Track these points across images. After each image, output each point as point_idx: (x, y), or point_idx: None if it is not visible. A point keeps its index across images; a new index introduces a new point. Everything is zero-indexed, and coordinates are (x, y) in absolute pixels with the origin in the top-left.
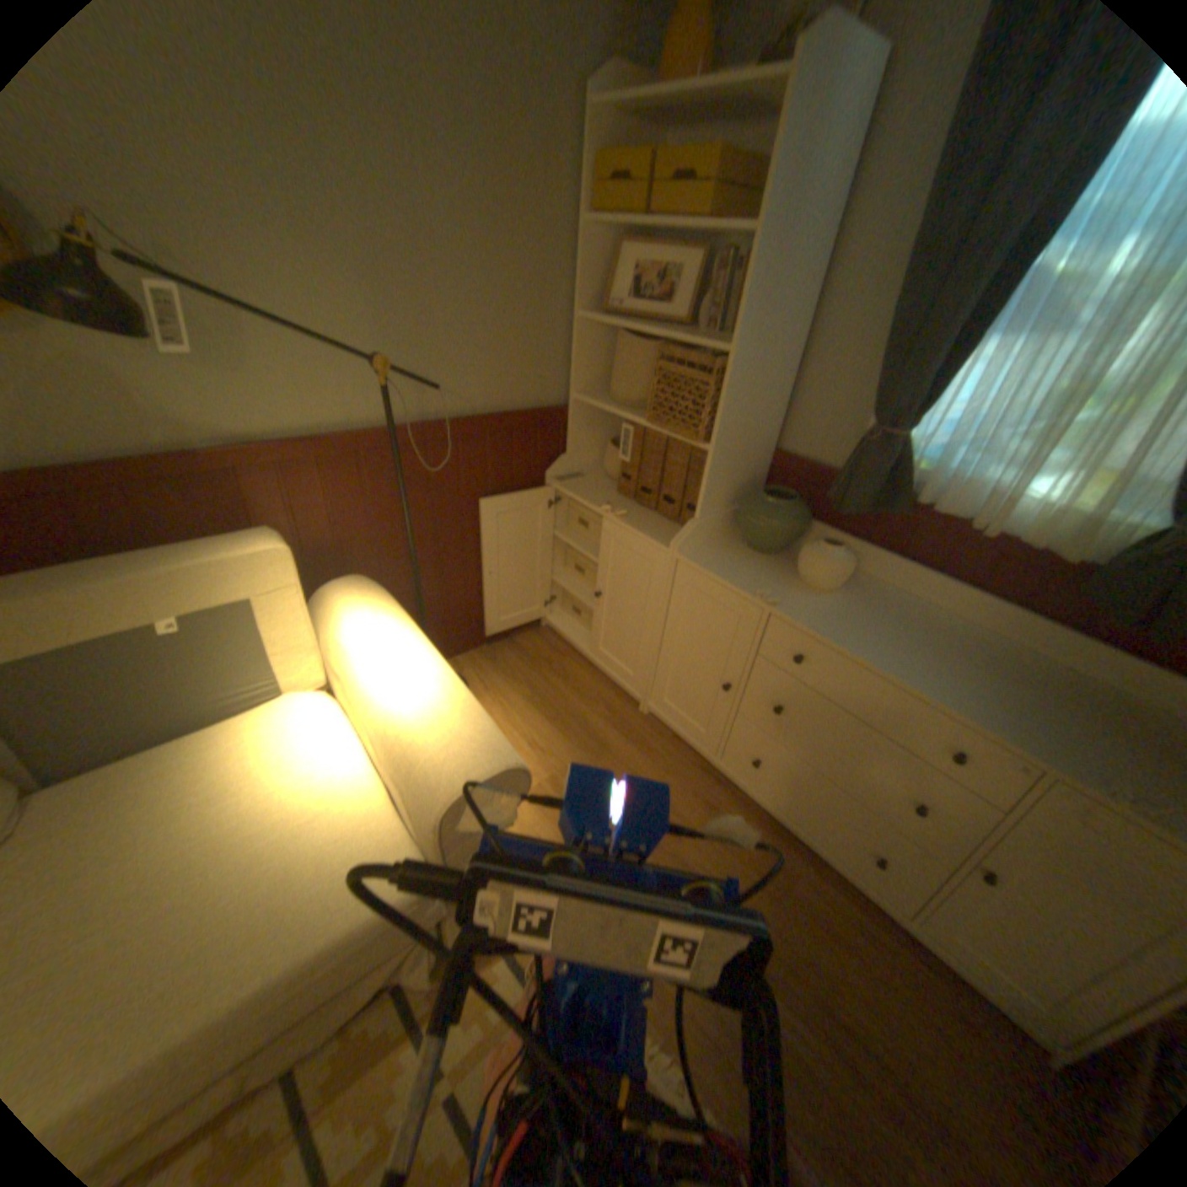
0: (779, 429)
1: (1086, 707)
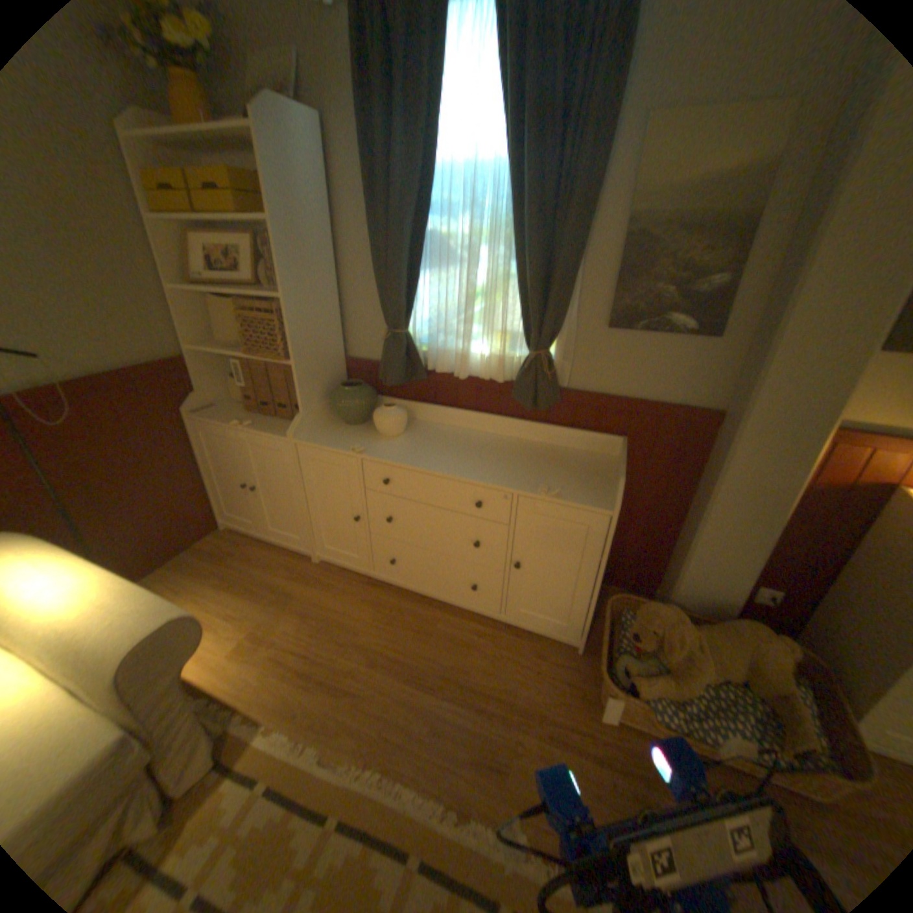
0: (342, 344)
1: (531, 456)
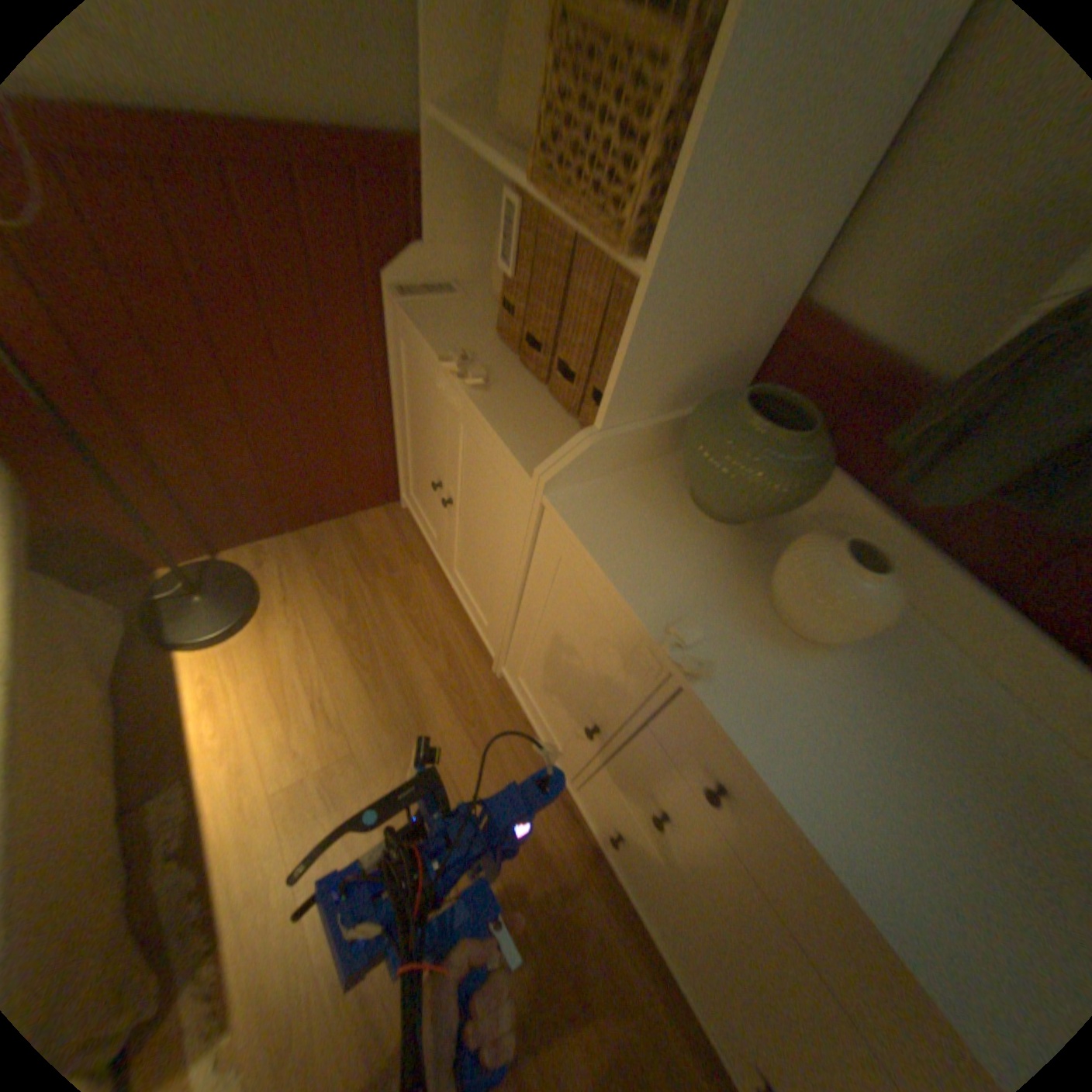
0: (827, 251)
1: None
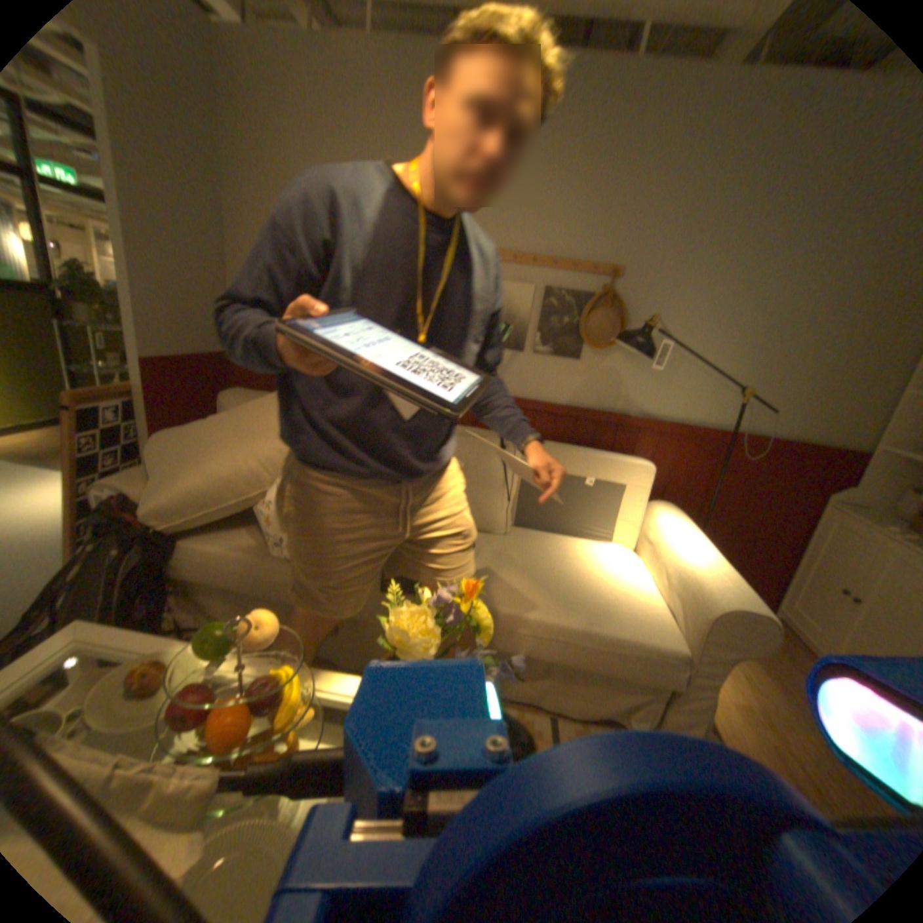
0: None
1: None
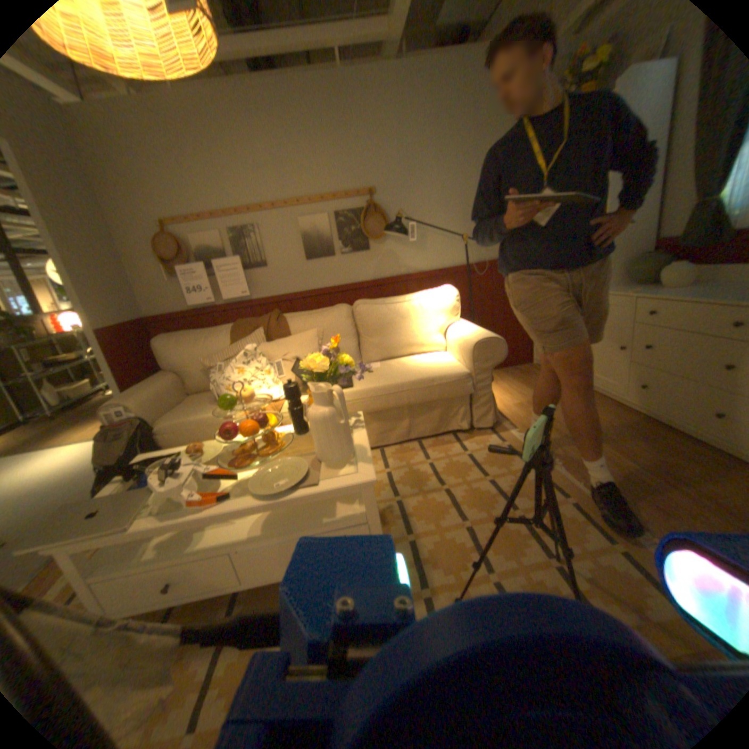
0: (654, 227)
1: None
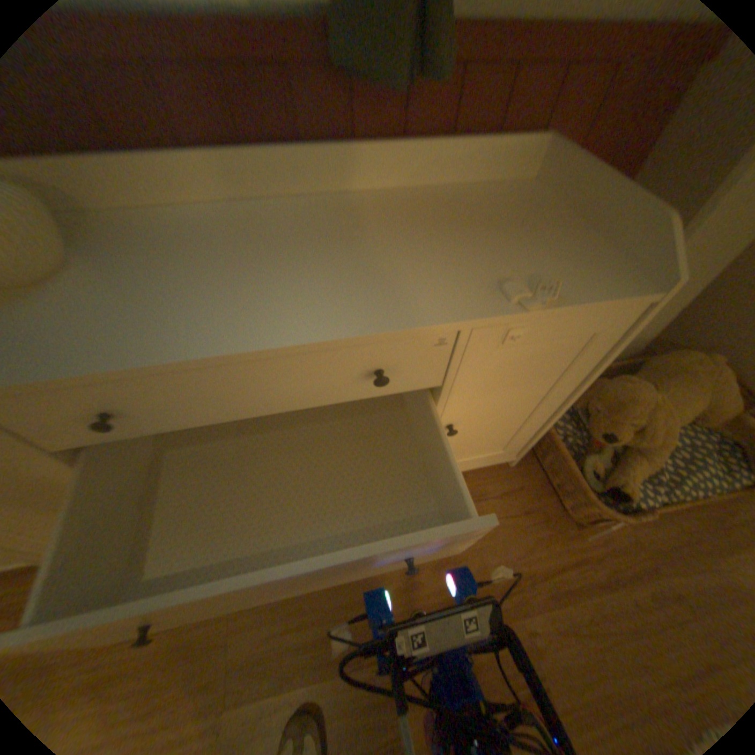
0: None
1: (415, 221)
